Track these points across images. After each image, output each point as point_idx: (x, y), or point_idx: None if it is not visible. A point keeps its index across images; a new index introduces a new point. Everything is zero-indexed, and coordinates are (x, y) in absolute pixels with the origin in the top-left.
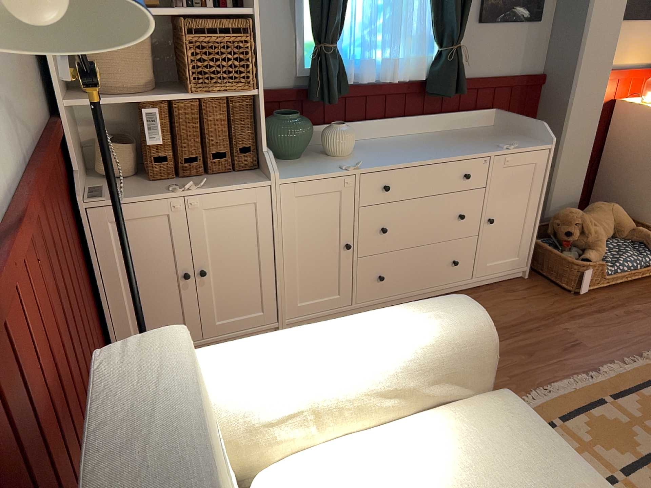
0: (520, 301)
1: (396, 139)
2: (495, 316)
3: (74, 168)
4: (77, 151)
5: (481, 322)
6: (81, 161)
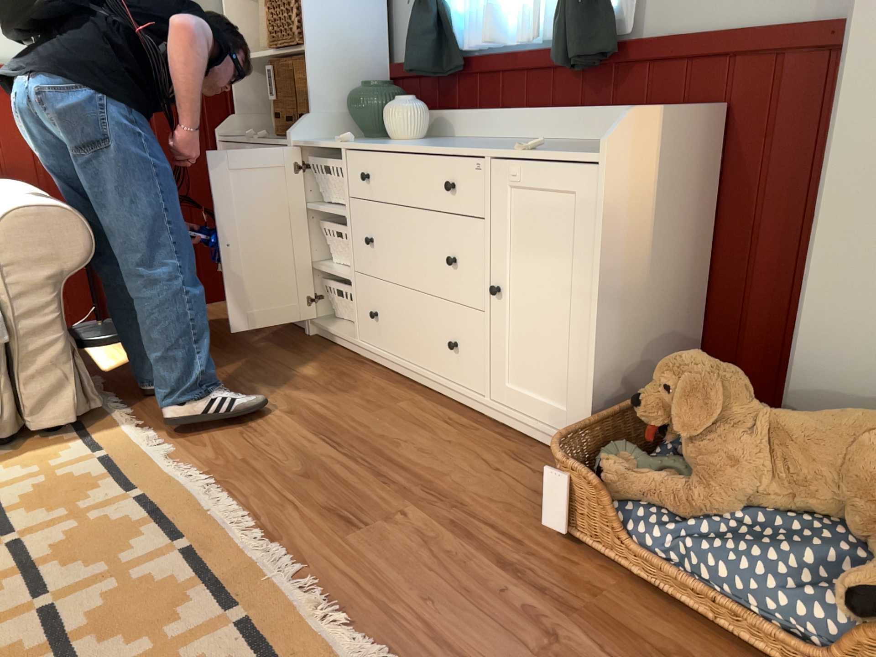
0: (482, 465)
1: (505, 141)
2: (415, 444)
3: (236, 115)
4: (245, 103)
5: (10, 211)
6: (259, 115)
